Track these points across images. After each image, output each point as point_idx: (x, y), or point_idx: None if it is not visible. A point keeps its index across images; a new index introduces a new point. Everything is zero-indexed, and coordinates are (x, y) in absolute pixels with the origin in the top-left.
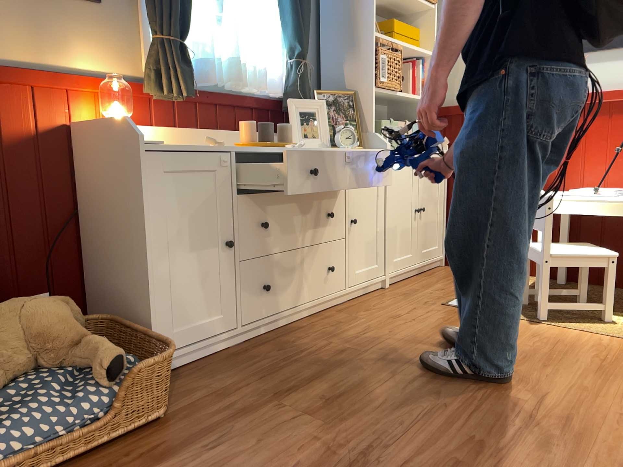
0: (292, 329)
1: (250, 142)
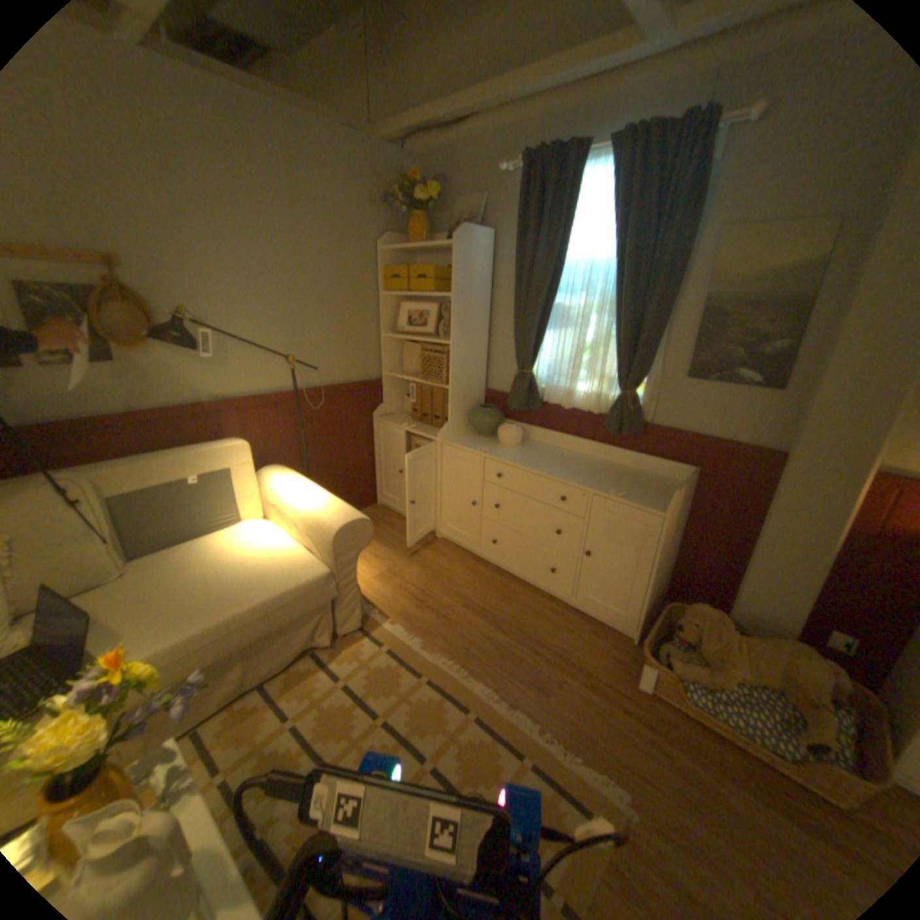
0: None
1: None
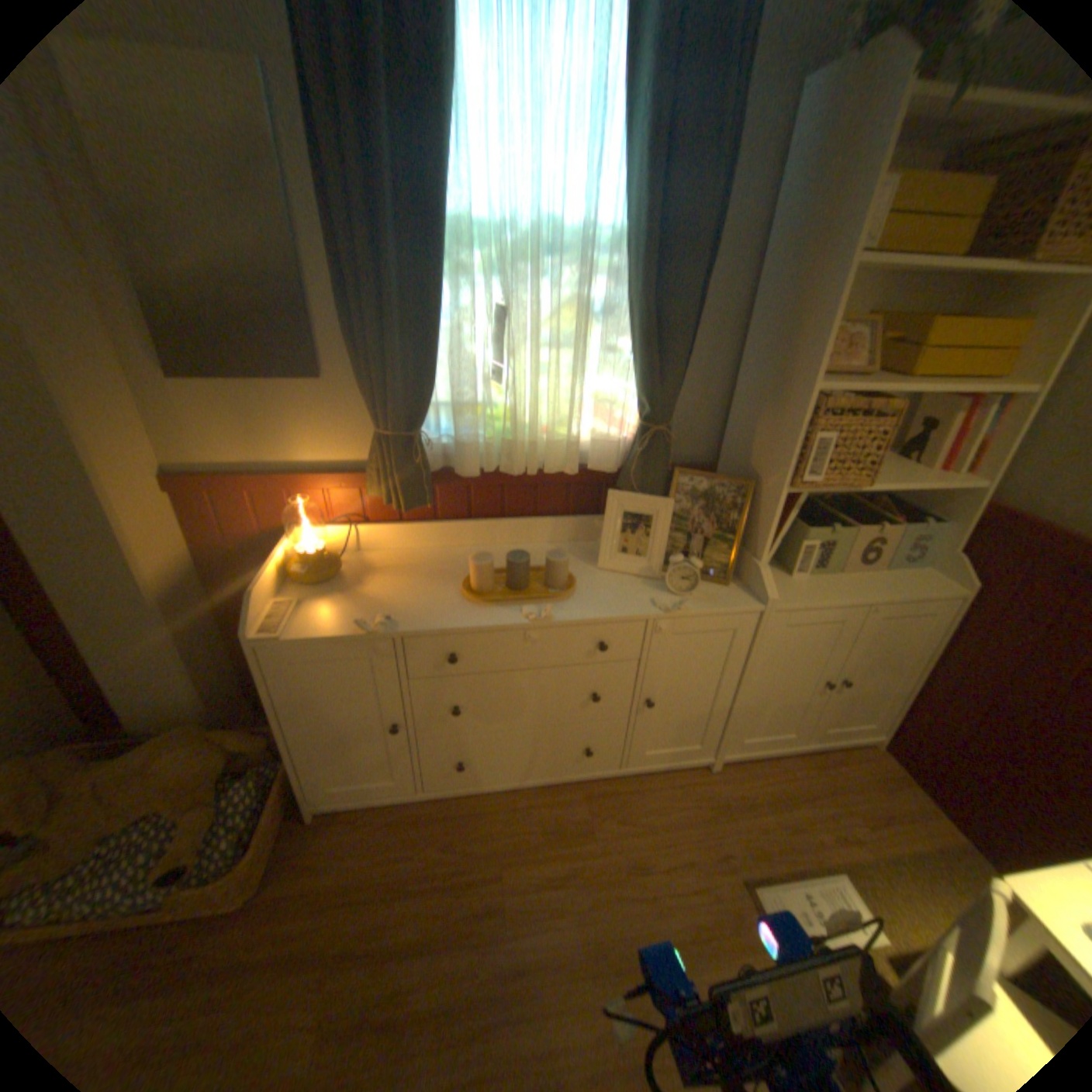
0: (500, 808)
1: (474, 592)
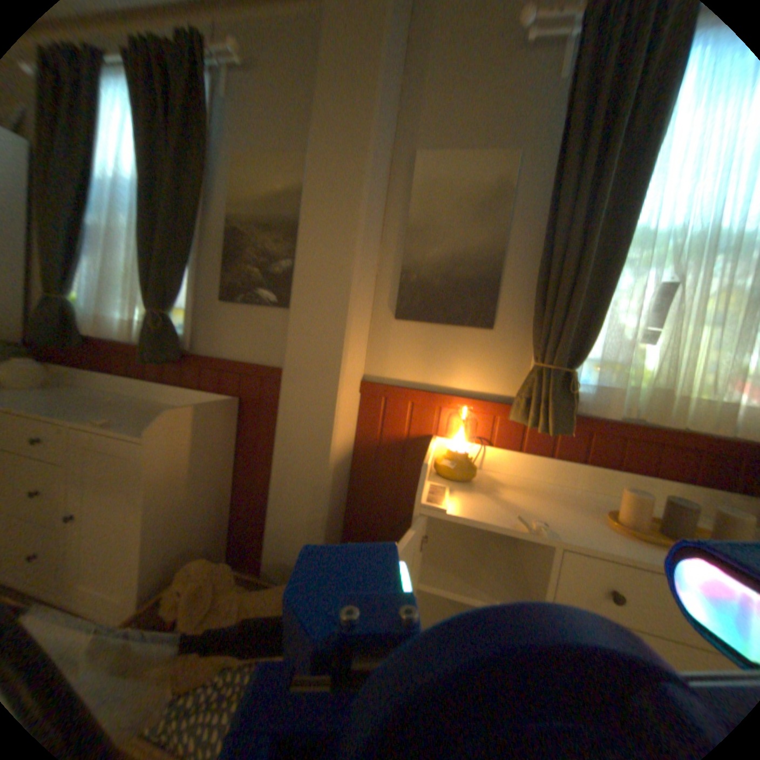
0: None
1: (632, 528)
